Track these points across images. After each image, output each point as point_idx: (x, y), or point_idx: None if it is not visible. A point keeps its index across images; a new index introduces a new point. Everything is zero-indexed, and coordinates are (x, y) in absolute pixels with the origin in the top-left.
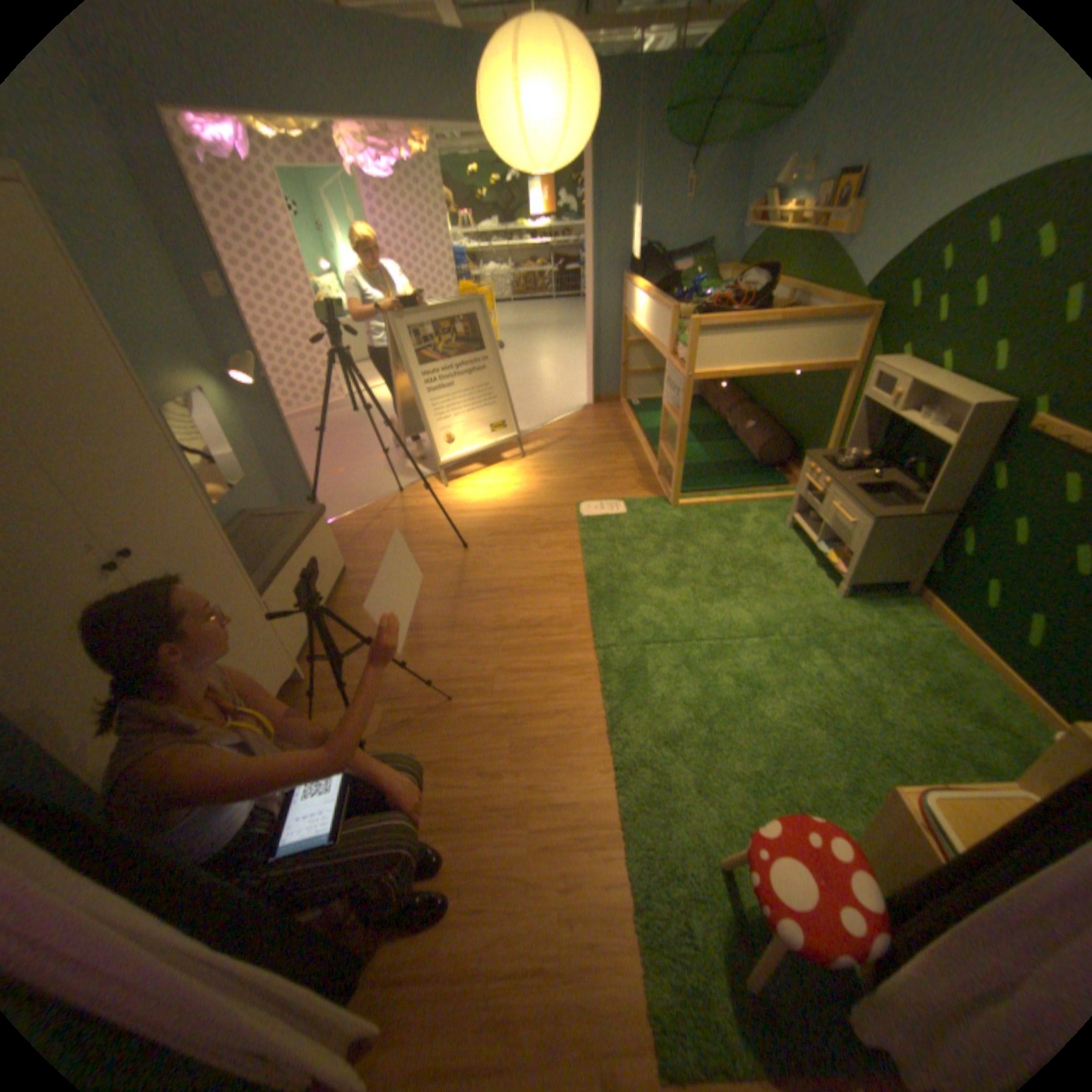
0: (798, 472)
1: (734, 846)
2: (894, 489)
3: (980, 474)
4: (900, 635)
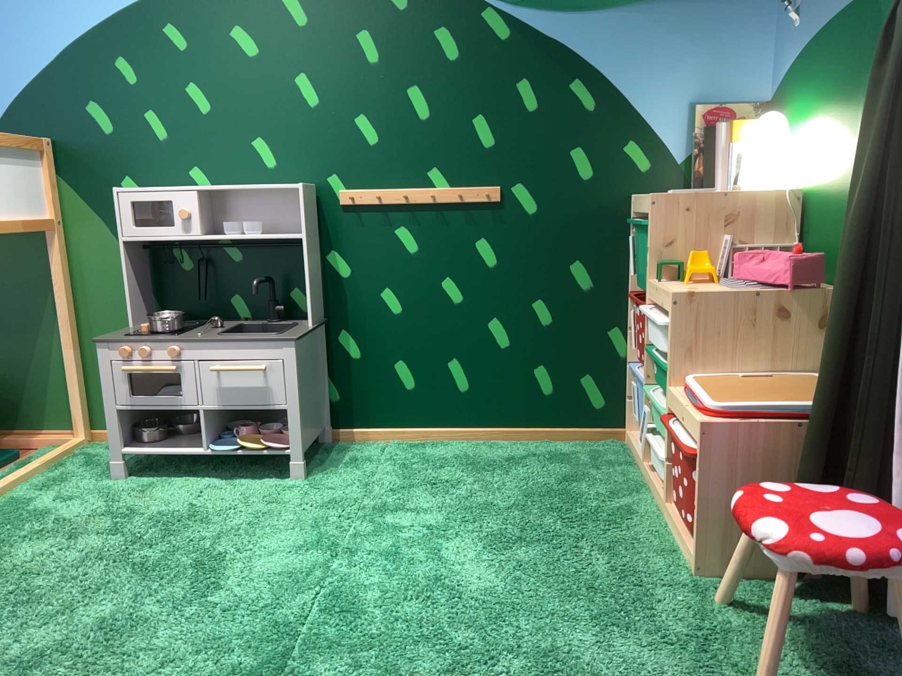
0: (13, 435)
1: (727, 675)
2: (245, 330)
3: (318, 270)
4: (385, 466)
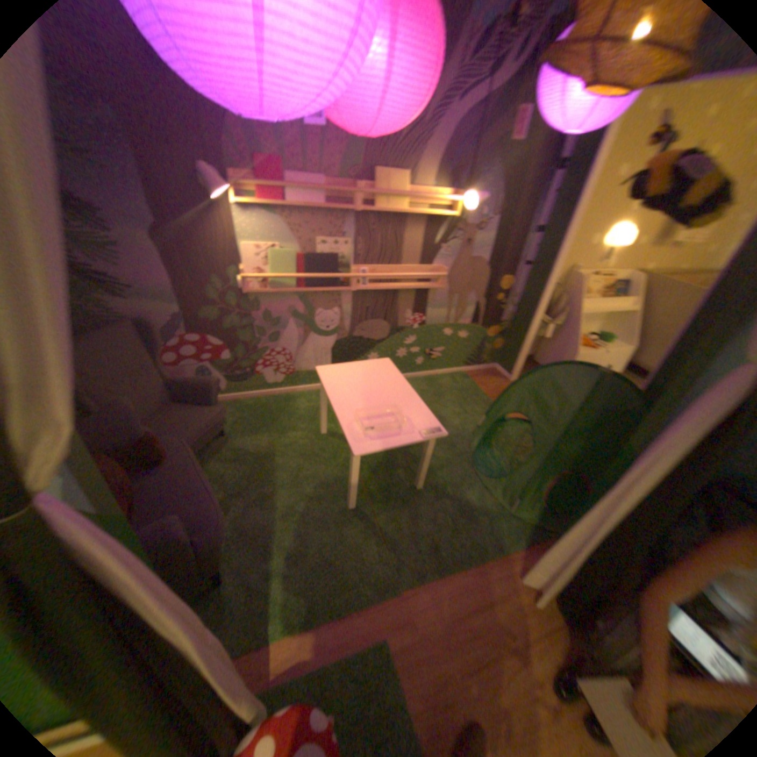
0: None
1: None
2: None
3: None
4: None
